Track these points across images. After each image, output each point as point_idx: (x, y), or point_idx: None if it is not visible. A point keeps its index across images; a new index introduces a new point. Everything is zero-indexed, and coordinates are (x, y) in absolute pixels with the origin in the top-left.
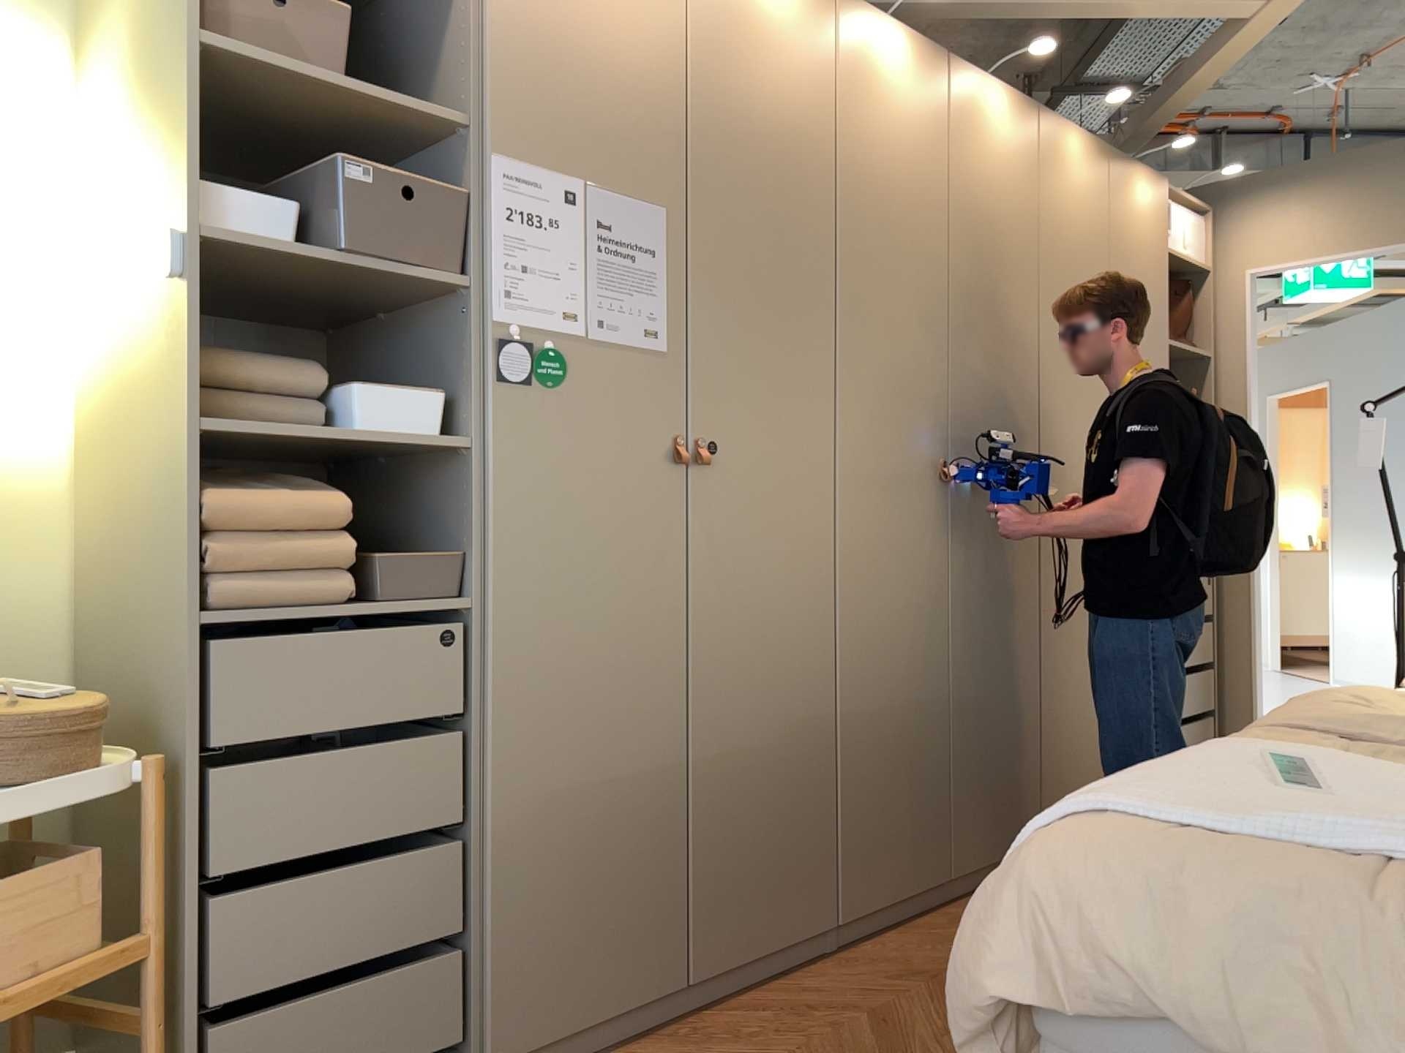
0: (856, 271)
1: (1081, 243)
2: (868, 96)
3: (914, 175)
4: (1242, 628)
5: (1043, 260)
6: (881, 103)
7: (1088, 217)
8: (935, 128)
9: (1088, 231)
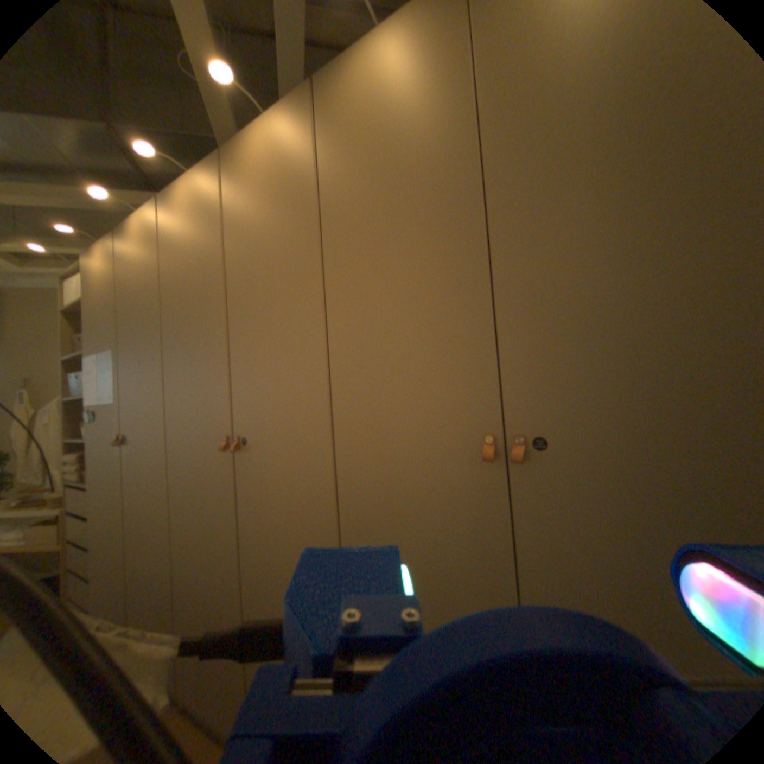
0: (167, 334)
1: (392, 153)
2: (168, 234)
3: (194, 254)
4: None
5: (324, 221)
6: (174, 230)
7: (406, 108)
8: (206, 210)
9: (407, 126)
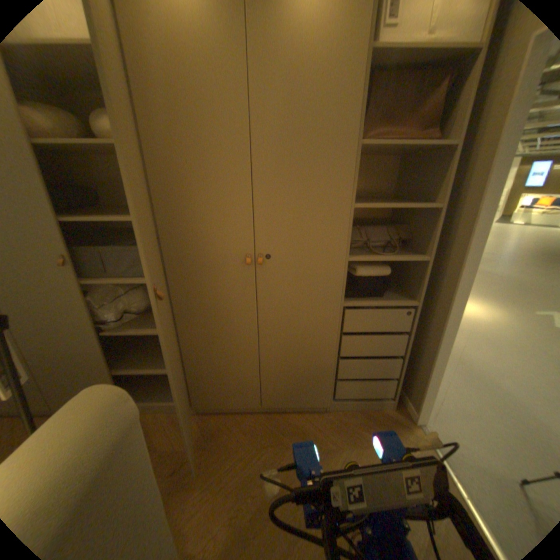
0: None
1: (192, 81)
2: None
3: None
4: (438, 349)
5: (137, 110)
6: None
7: (201, 50)
8: None
9: (203, 66)
